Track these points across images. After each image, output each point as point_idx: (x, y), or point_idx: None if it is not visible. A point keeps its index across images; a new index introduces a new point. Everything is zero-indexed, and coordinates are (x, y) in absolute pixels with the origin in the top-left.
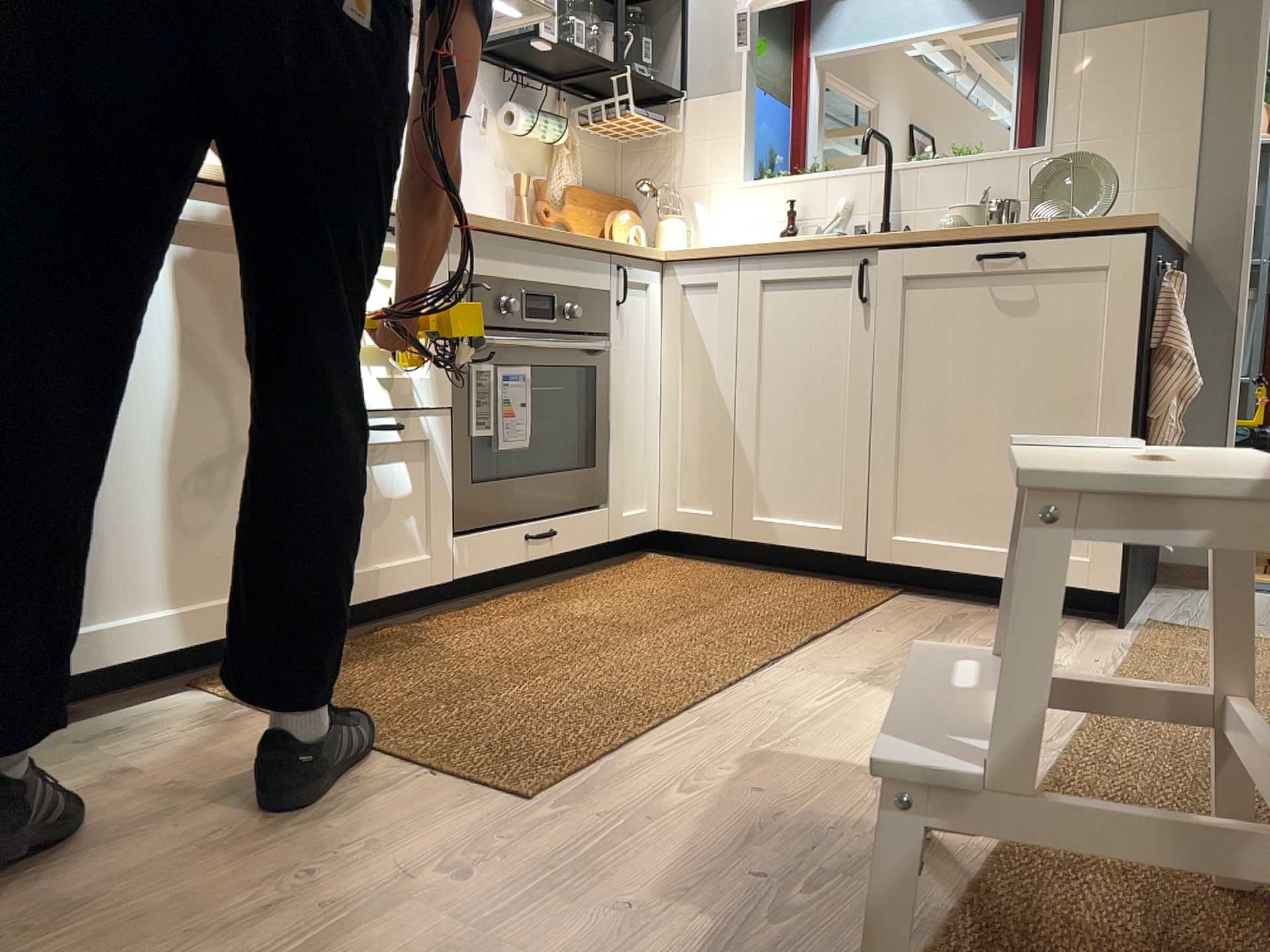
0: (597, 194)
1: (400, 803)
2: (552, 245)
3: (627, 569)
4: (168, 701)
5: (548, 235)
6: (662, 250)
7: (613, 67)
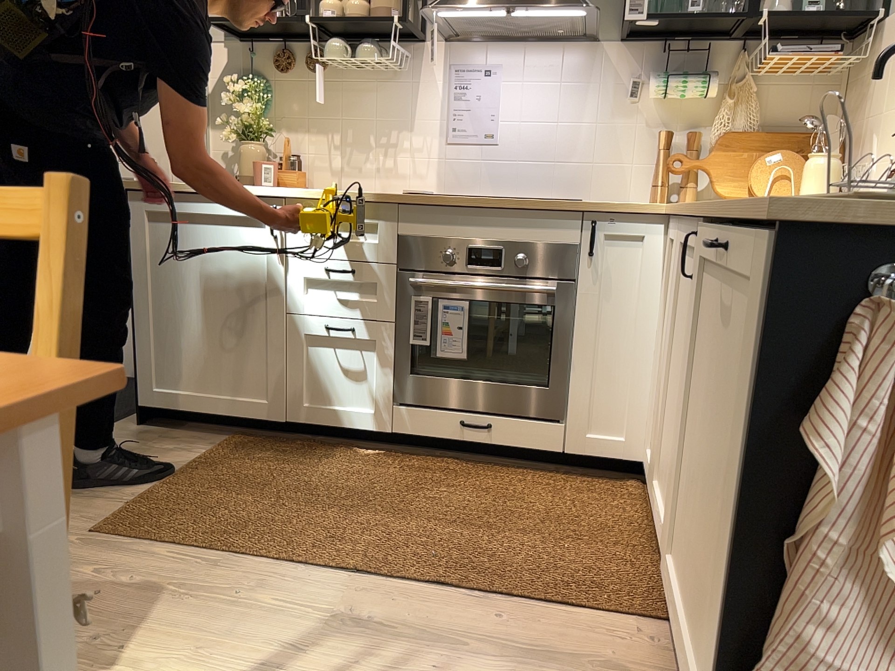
0: (757, 137)
1: (78, 507)
2: (502, 210)
3: (580, 484)
4: (212, 436)
5: (494, 203)
6: (662, 206)
7: (770, 10)
